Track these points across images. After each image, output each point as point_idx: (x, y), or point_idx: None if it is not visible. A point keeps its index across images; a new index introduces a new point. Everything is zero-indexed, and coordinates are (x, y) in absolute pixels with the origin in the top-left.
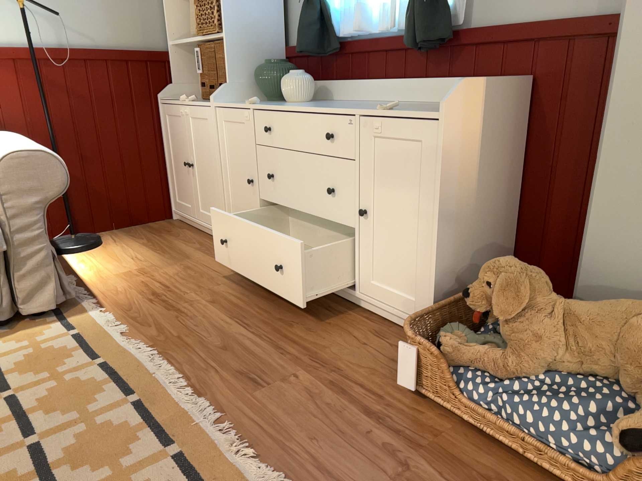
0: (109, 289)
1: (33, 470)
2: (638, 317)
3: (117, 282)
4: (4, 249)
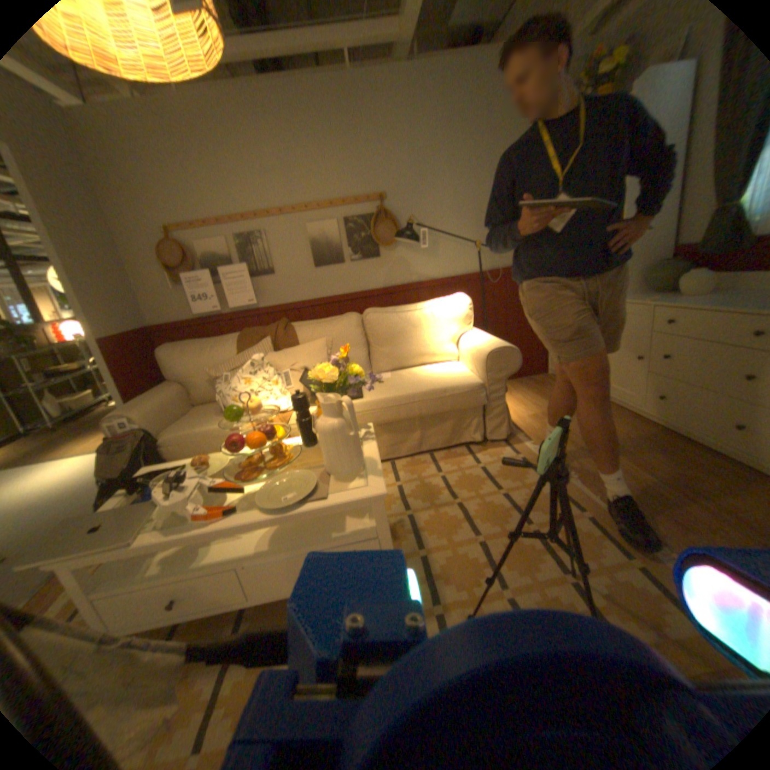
0: (528, 426)
1: (543, 548)
2: None
3: (531, 422)
4: (485, 403)
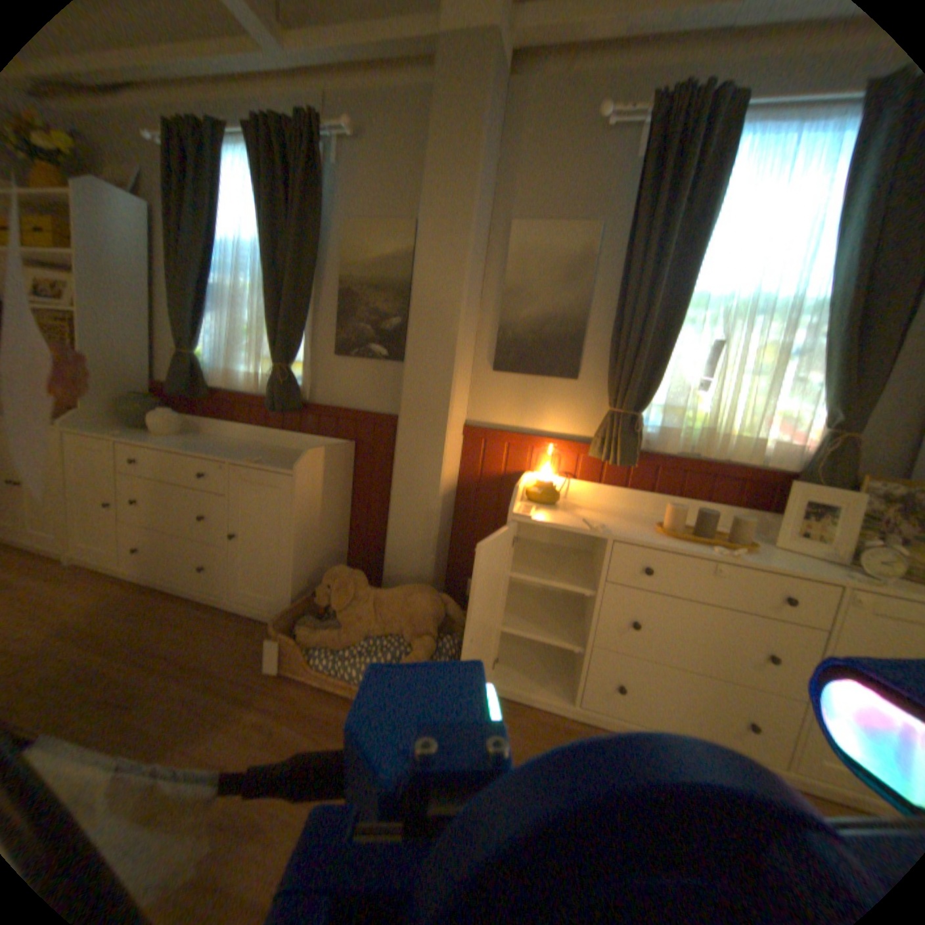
0: None
1: None
2: (412, 596)
3: None
4: None
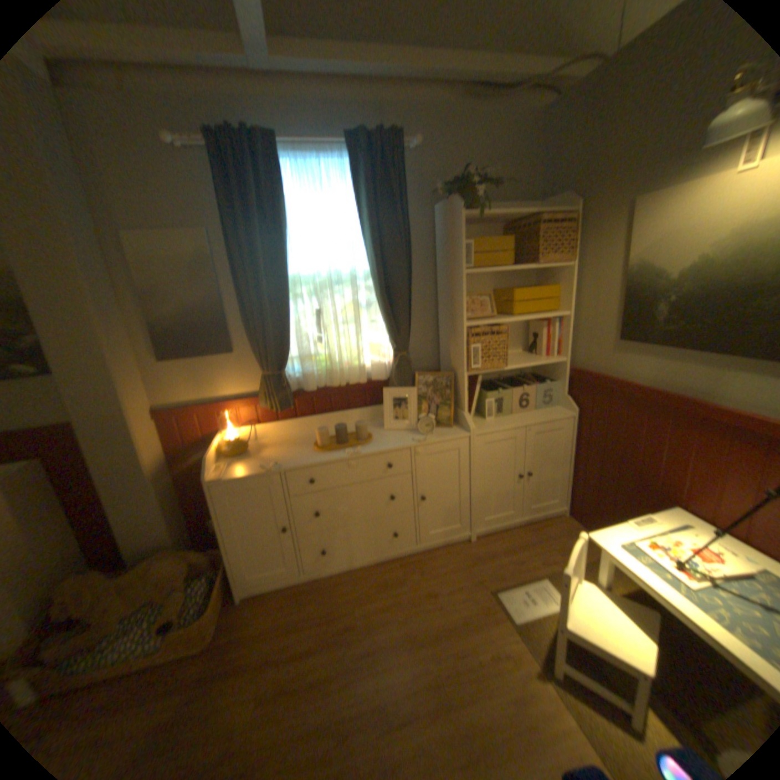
0: None
1: None
2: (149, 572)
3: None
4: None
